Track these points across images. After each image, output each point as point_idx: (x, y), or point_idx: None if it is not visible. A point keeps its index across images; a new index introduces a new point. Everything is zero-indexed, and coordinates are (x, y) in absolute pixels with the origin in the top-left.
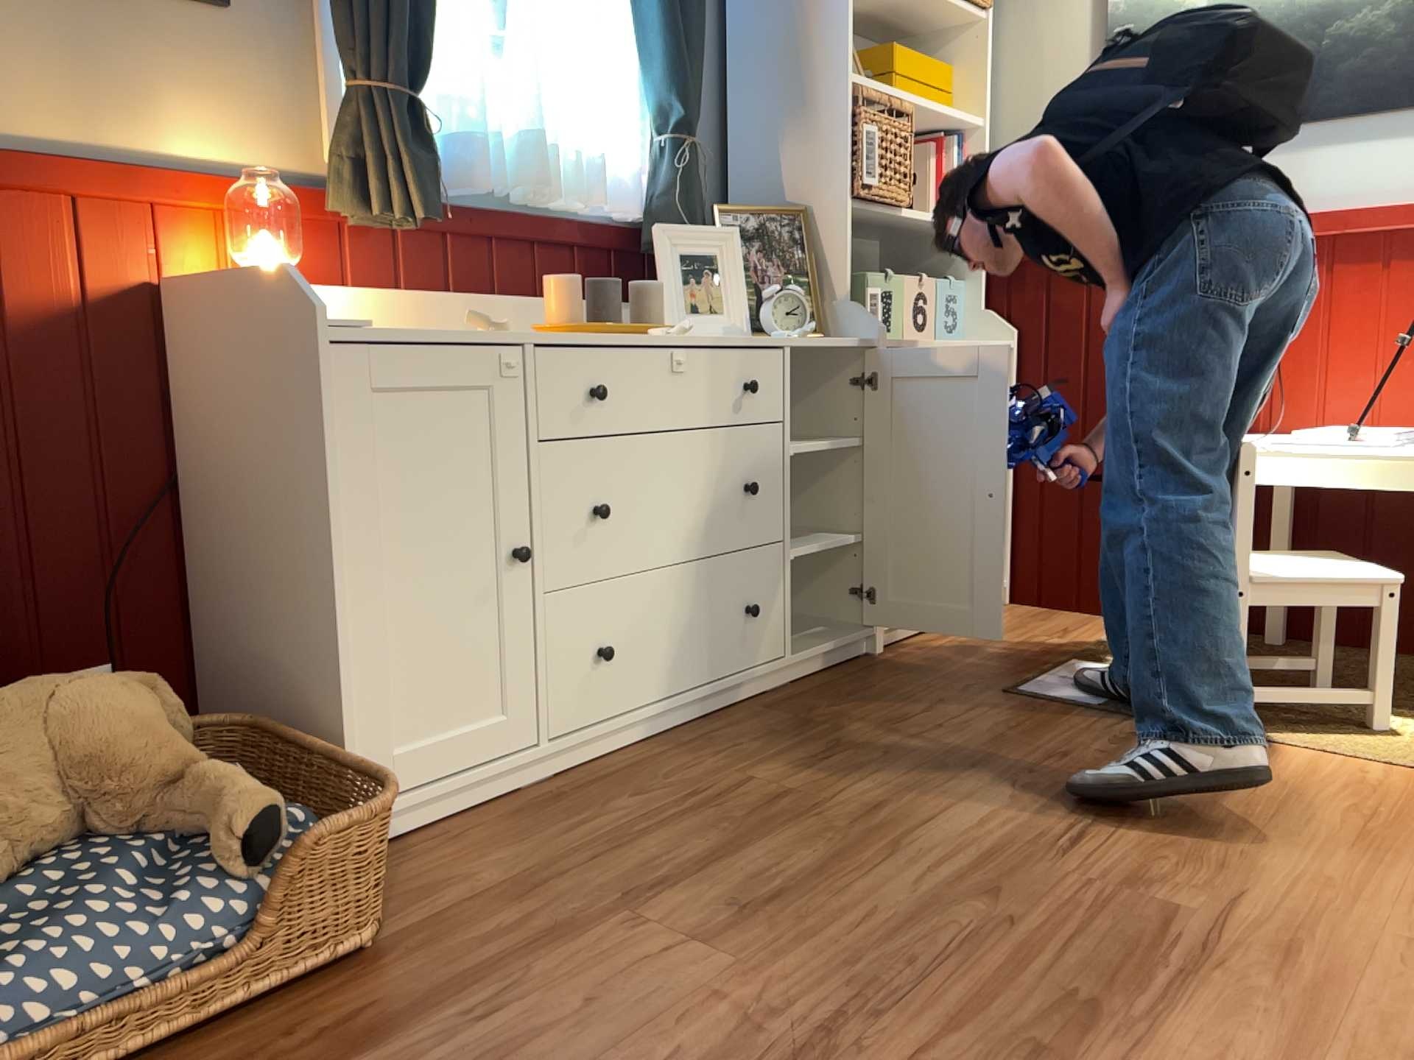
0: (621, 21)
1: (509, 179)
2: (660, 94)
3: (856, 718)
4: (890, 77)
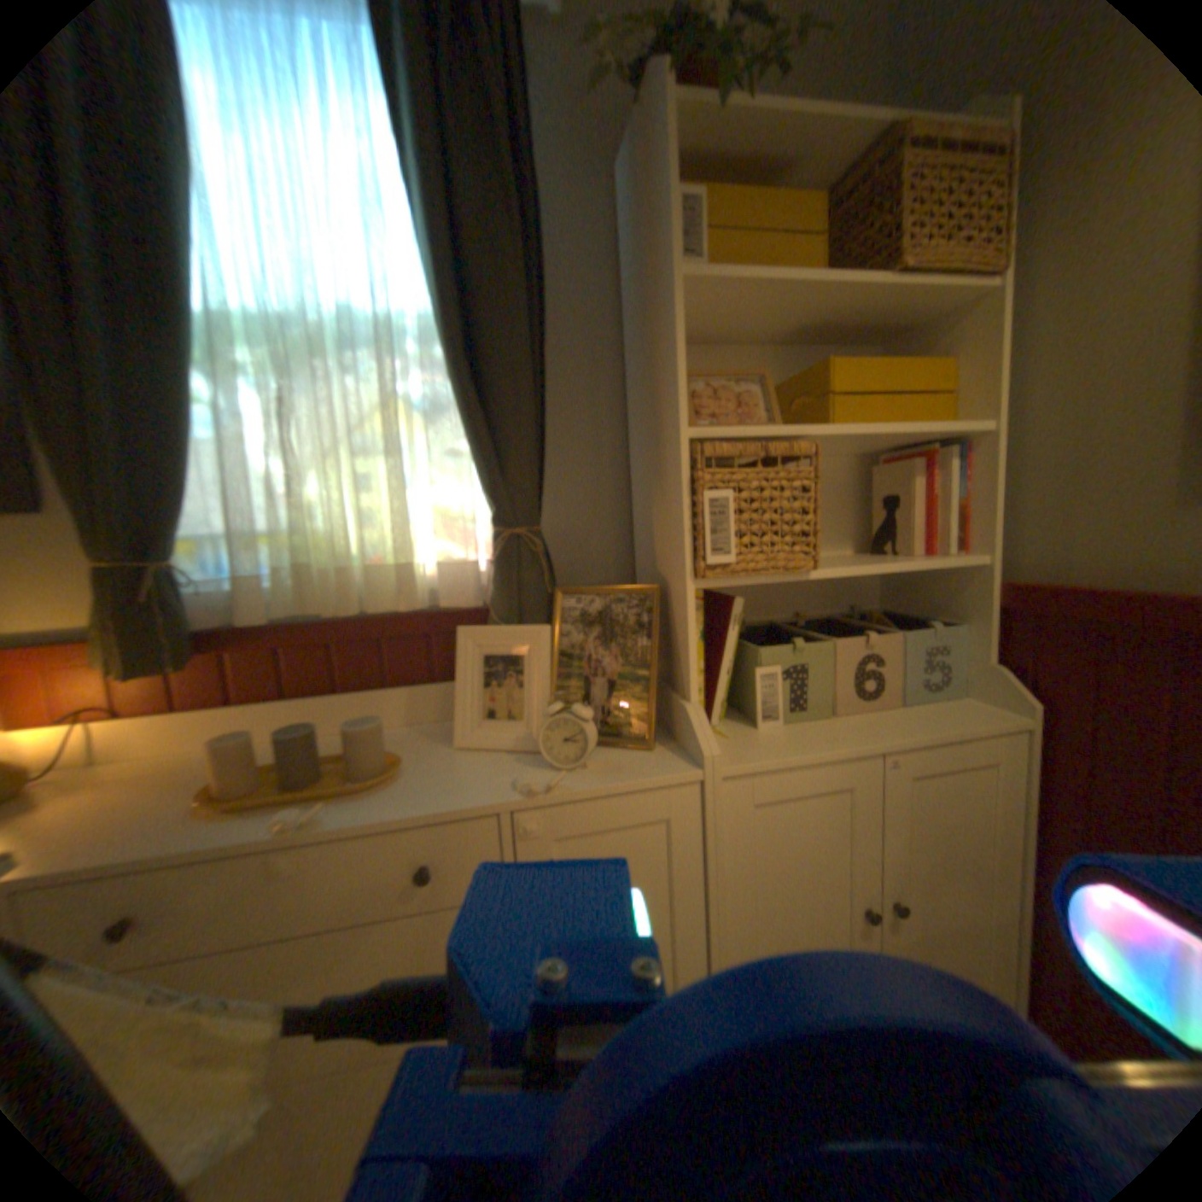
0: (455, 421)
1: (316, 600)
2: (486, 487)
3: None
4: (829, 397)
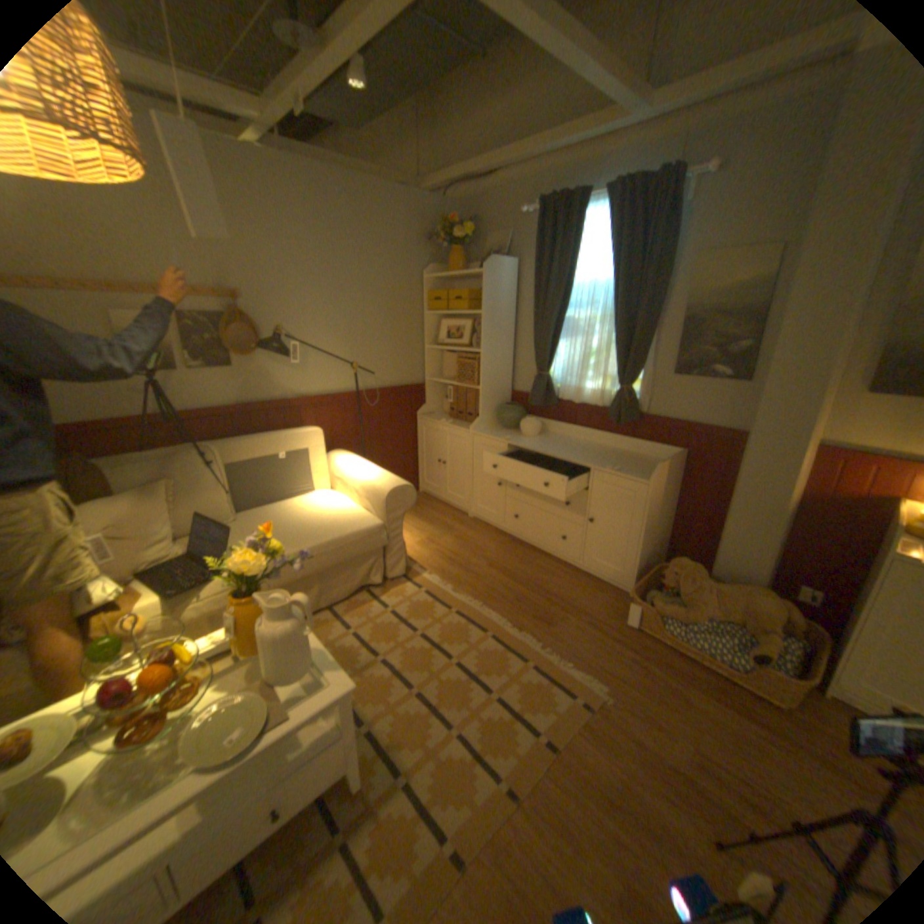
0: None
1: None
2: None
3: None
4: None
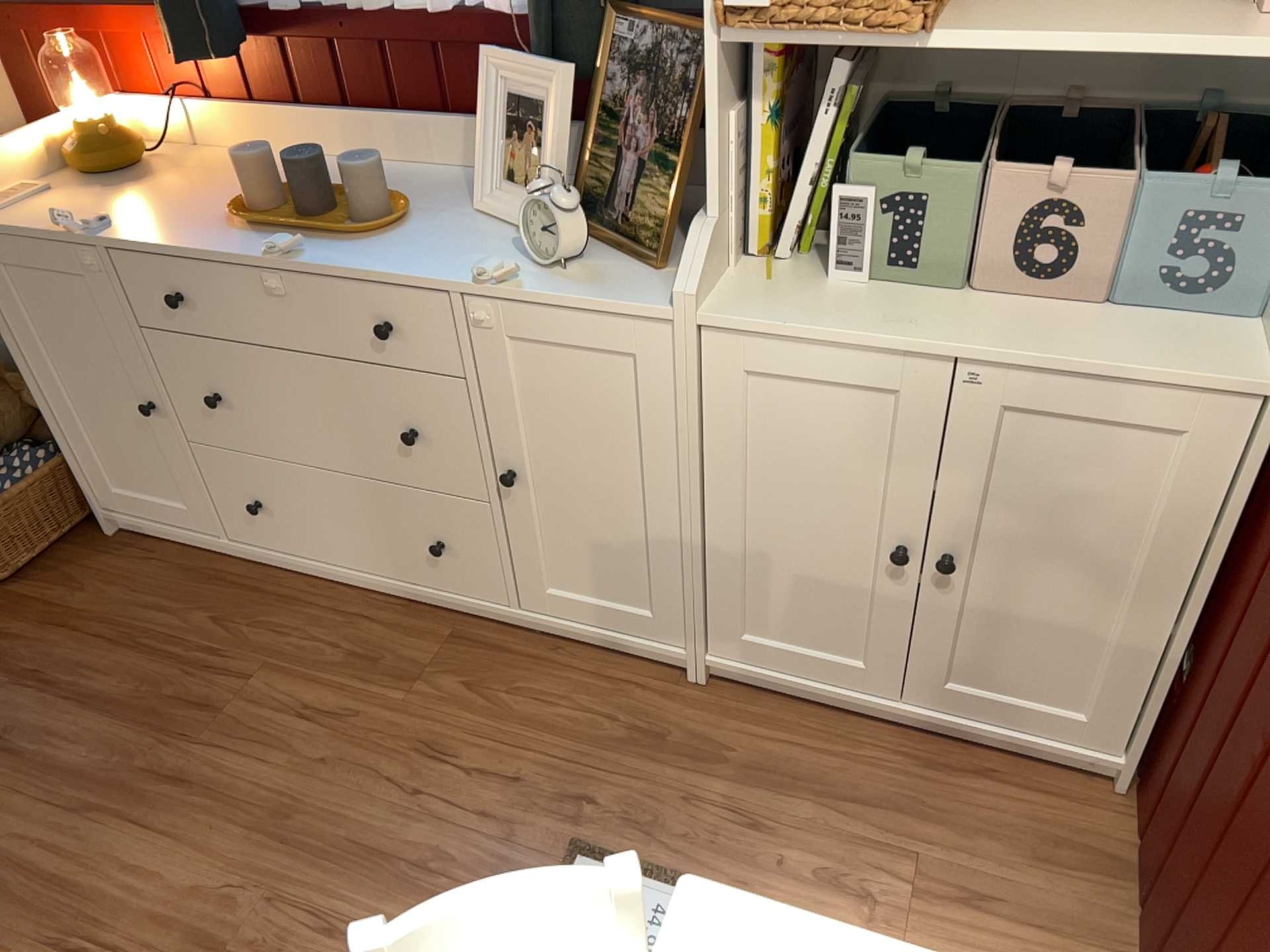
0: None
1: None
2: None
3: (438, 708)
4: None
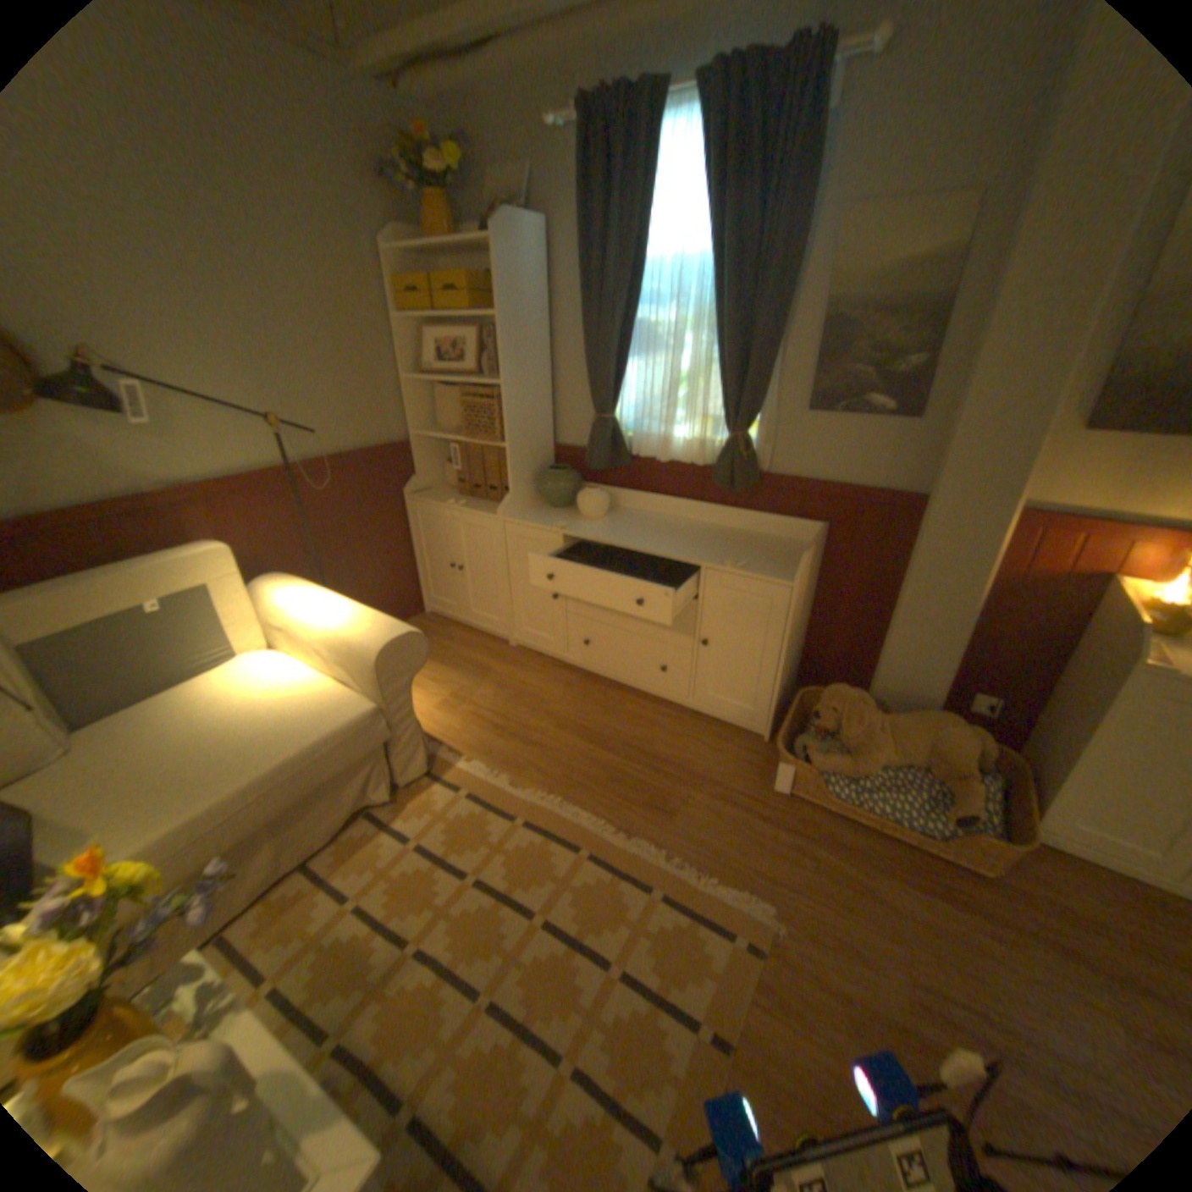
0: None
1: None
2: None
3: None
4: None
